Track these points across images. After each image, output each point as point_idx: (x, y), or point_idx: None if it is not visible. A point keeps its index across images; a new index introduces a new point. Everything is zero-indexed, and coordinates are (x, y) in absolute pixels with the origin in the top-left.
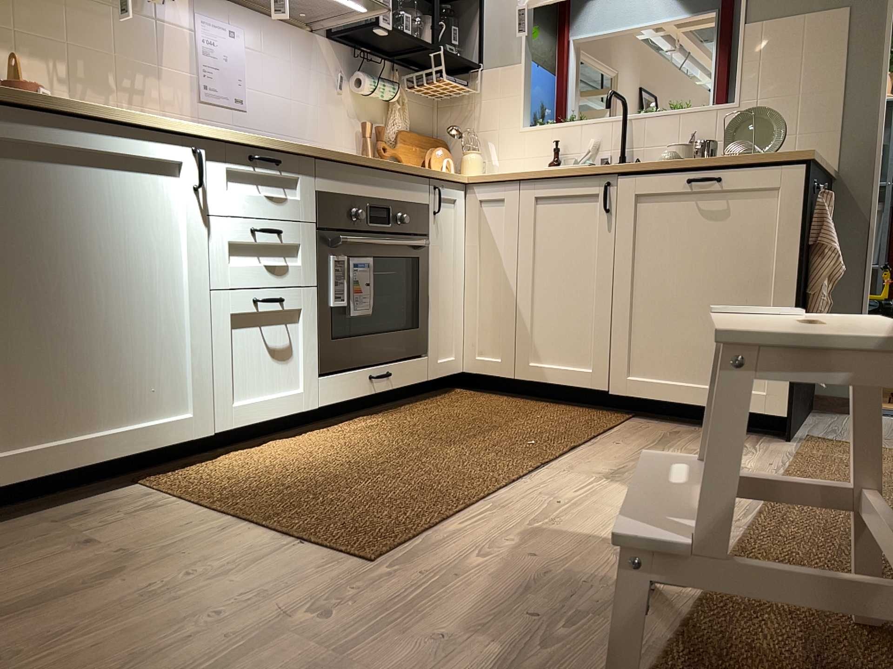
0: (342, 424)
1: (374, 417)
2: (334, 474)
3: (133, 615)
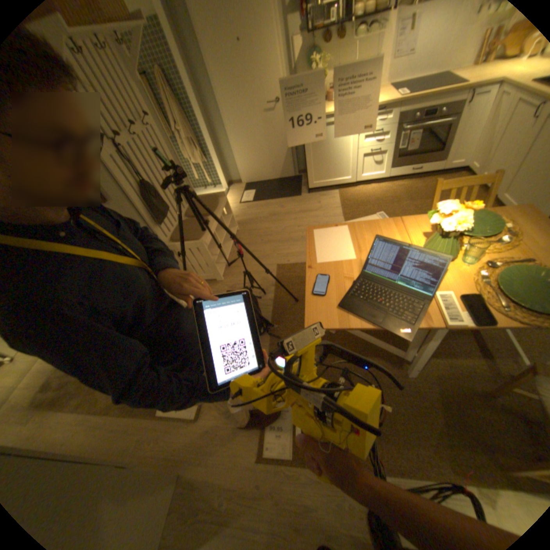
0: (400, 181)
1: (414, 180)
2: (370, 200)
3: (314, 218)
